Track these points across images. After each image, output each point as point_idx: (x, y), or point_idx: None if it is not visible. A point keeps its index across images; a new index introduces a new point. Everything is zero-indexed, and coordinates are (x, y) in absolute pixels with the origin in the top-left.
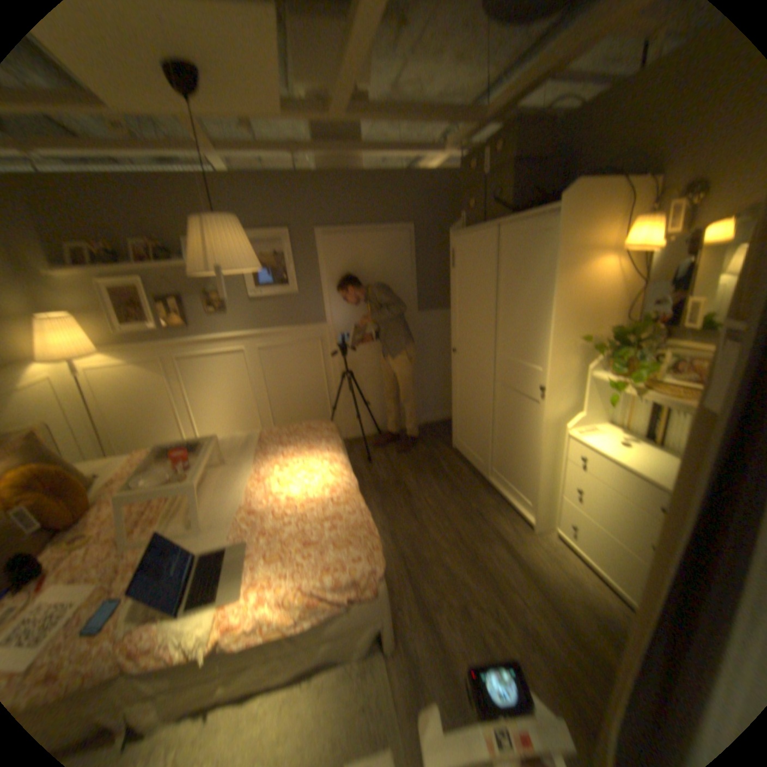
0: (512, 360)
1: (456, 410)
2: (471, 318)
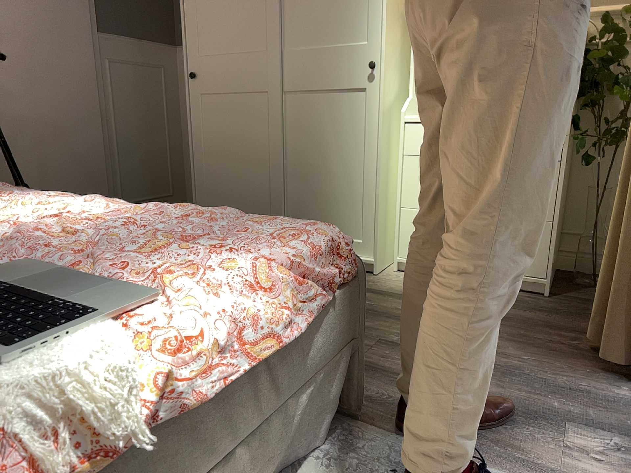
0: (313, 48)
1: (201, 173)
2: (229, 10)
